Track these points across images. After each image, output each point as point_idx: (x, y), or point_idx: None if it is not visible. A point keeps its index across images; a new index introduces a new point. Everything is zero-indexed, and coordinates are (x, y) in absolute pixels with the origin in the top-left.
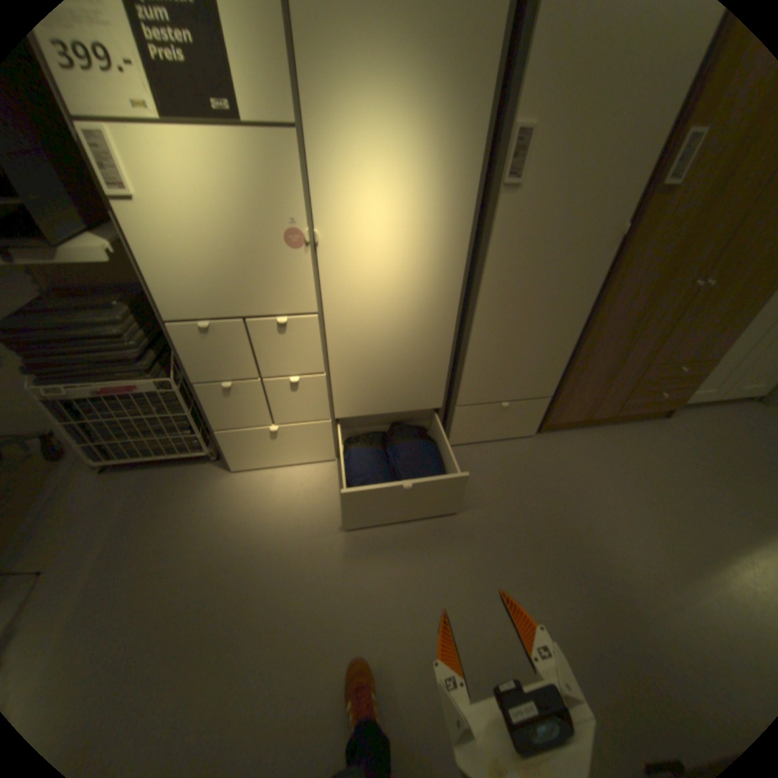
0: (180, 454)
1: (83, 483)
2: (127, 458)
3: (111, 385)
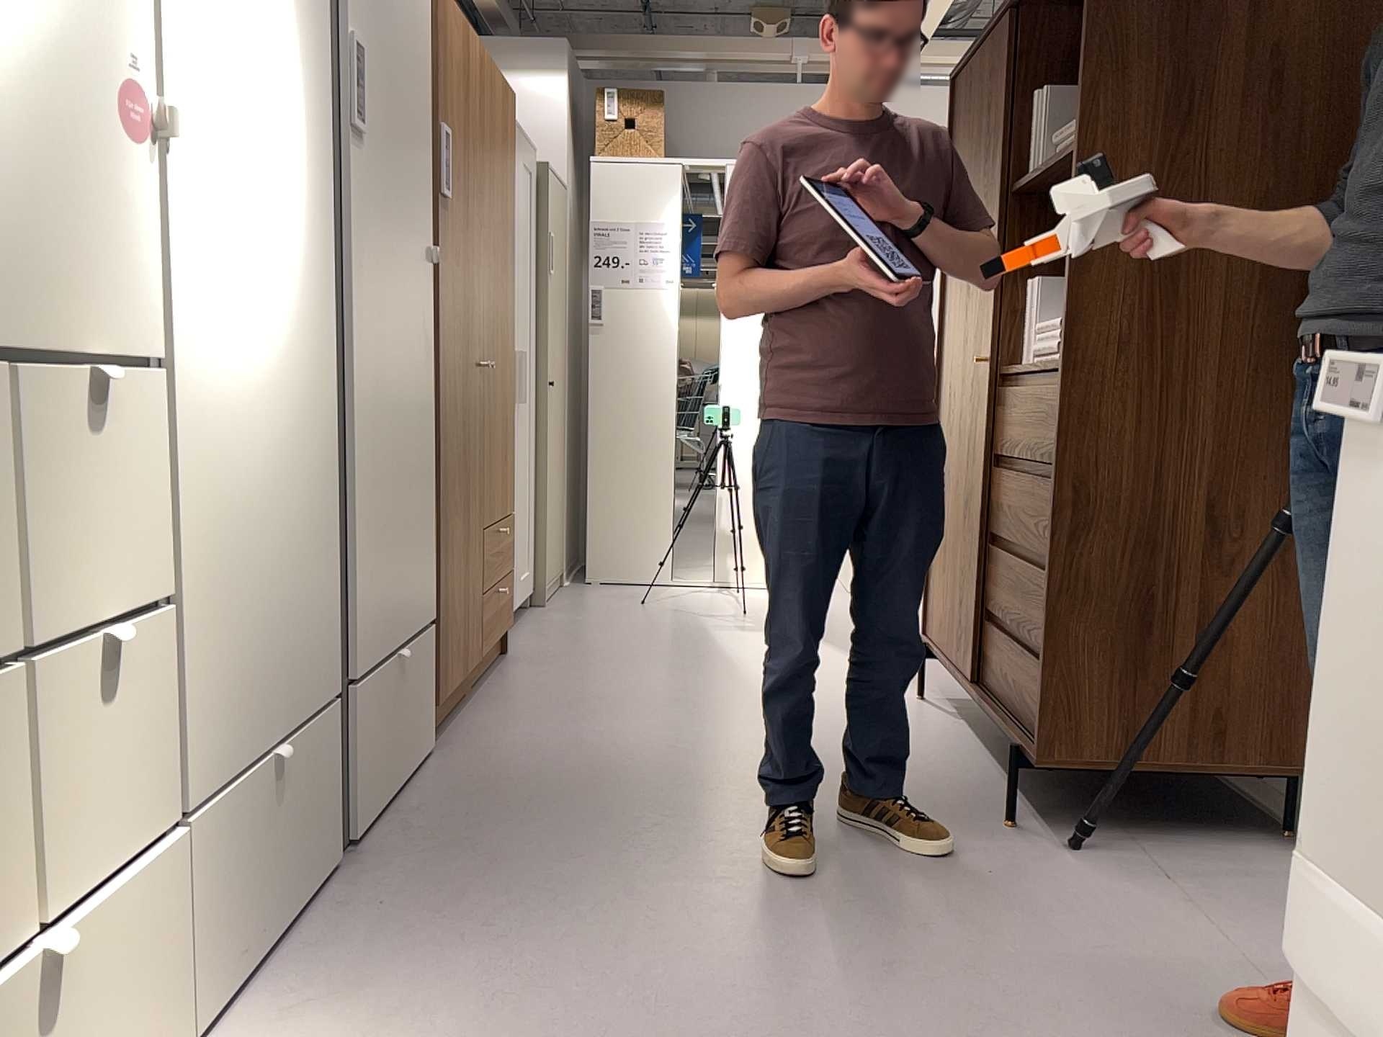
0: None
1: None
2: None
3: None
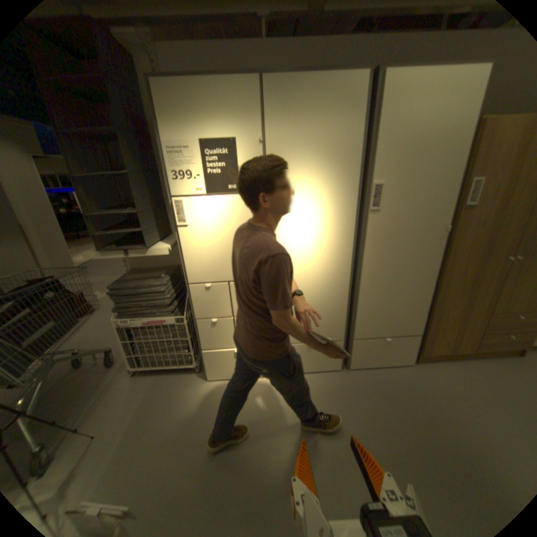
0: (179, 366)
1: (121, 381)
2: (149, 366)
3: (152, 319)
